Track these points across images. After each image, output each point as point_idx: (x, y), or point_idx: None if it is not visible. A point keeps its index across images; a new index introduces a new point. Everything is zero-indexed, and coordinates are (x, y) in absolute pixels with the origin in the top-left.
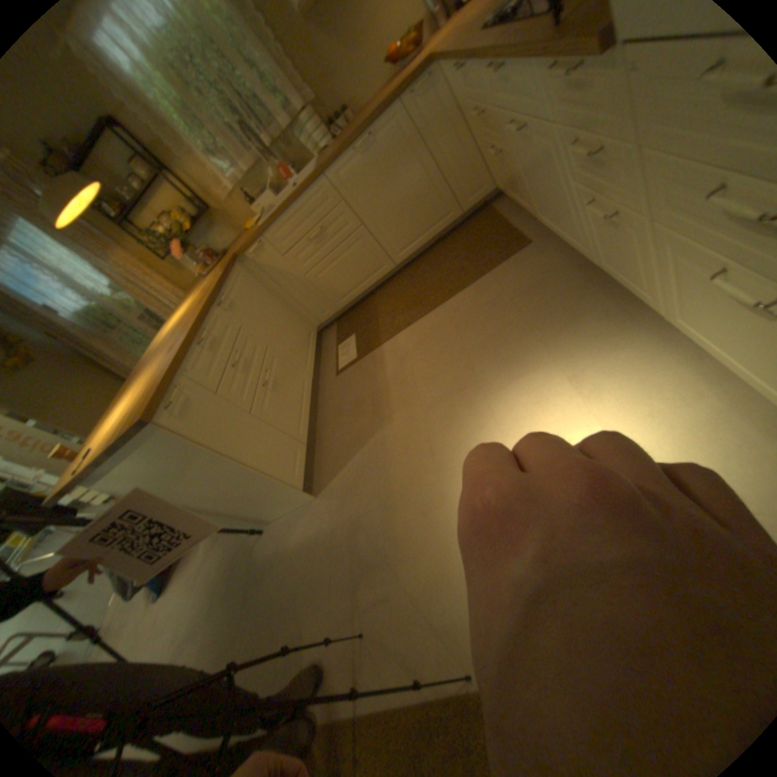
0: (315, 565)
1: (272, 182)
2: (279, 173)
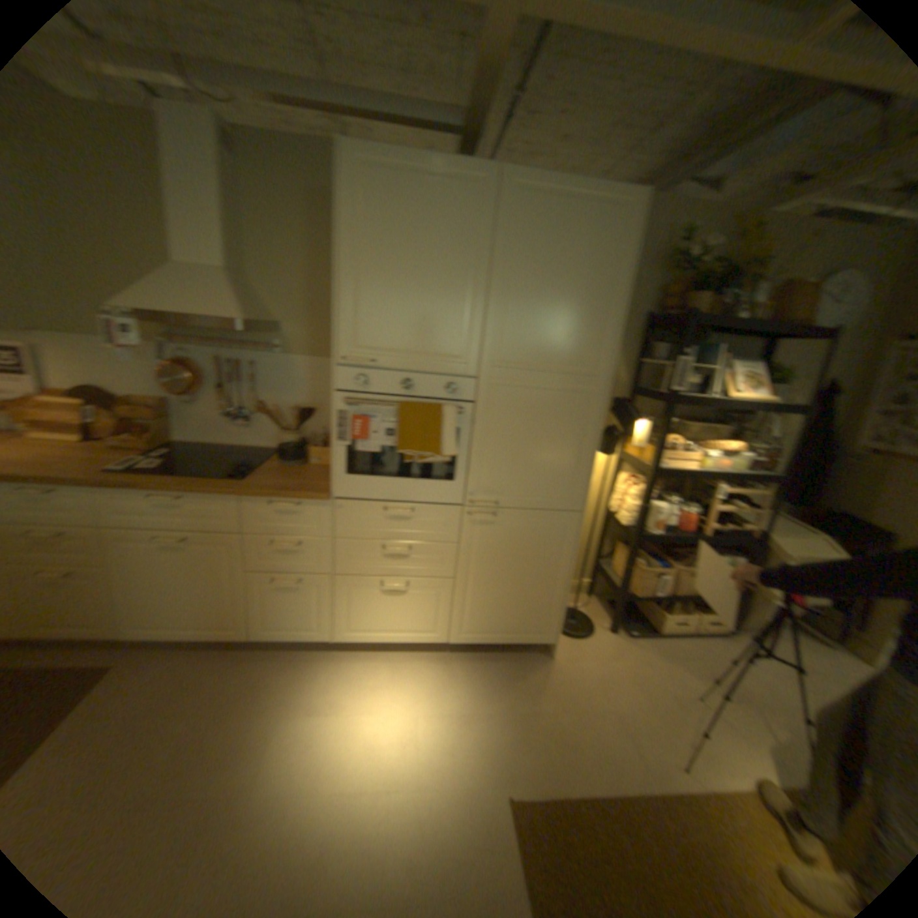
0: None
1: None
2: None
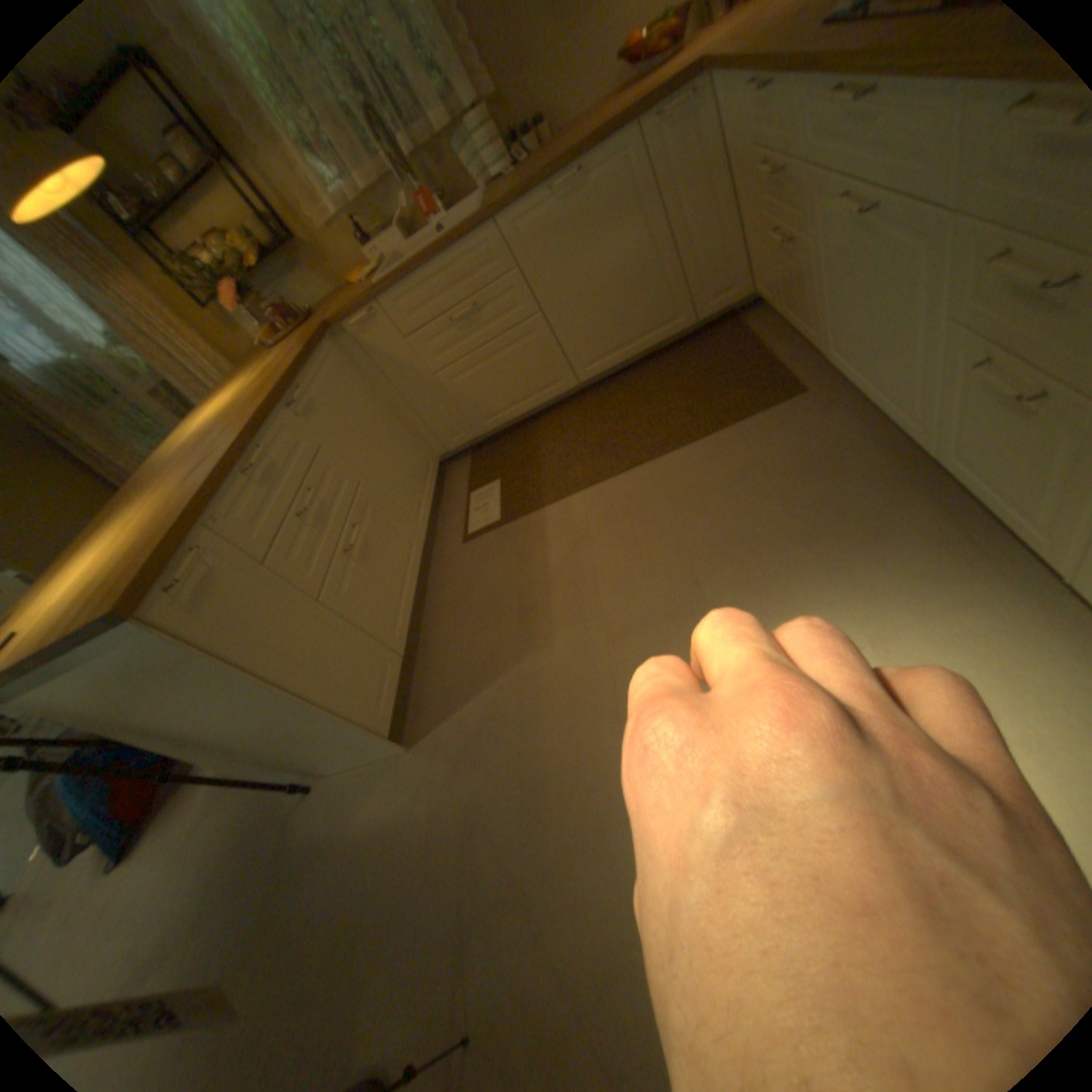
0: (395, 878)
1: (400, 216)
2: (415, 204)
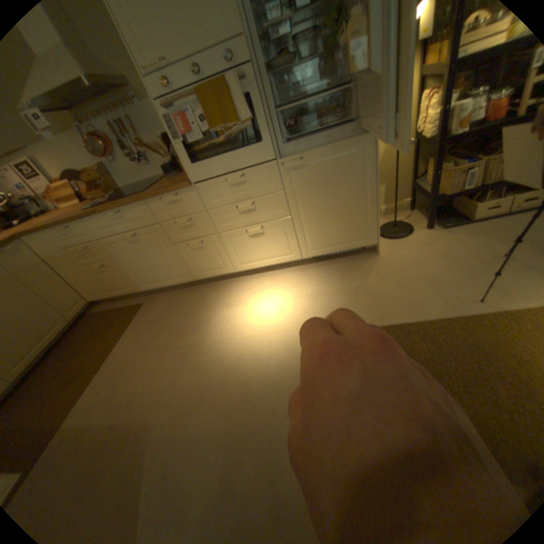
0: None
1: None
2: None
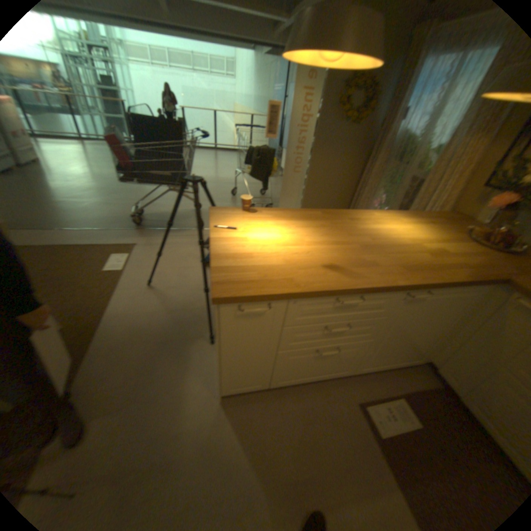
0: (156, 419)
1: None
2: None
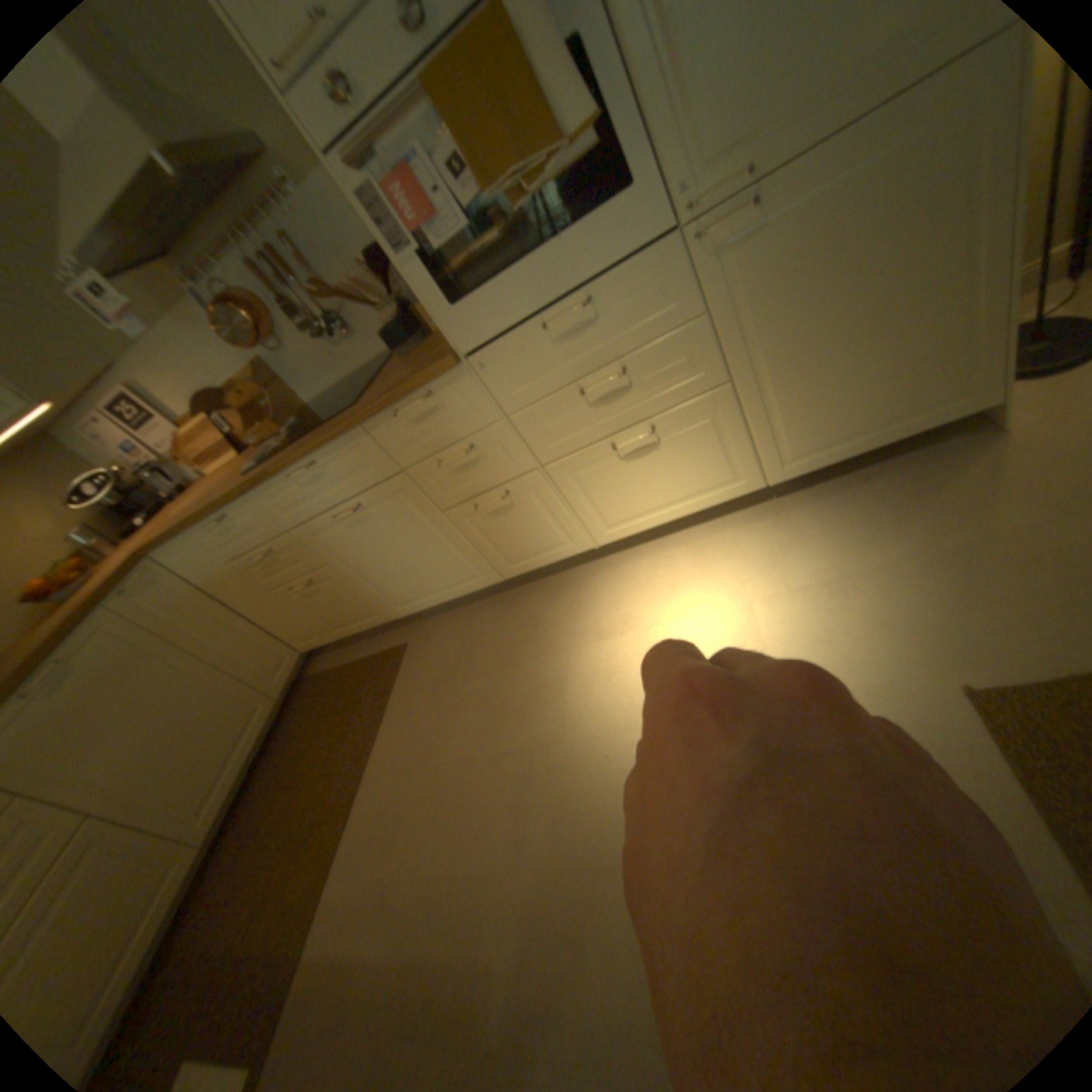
0: None
1: None
2: None
